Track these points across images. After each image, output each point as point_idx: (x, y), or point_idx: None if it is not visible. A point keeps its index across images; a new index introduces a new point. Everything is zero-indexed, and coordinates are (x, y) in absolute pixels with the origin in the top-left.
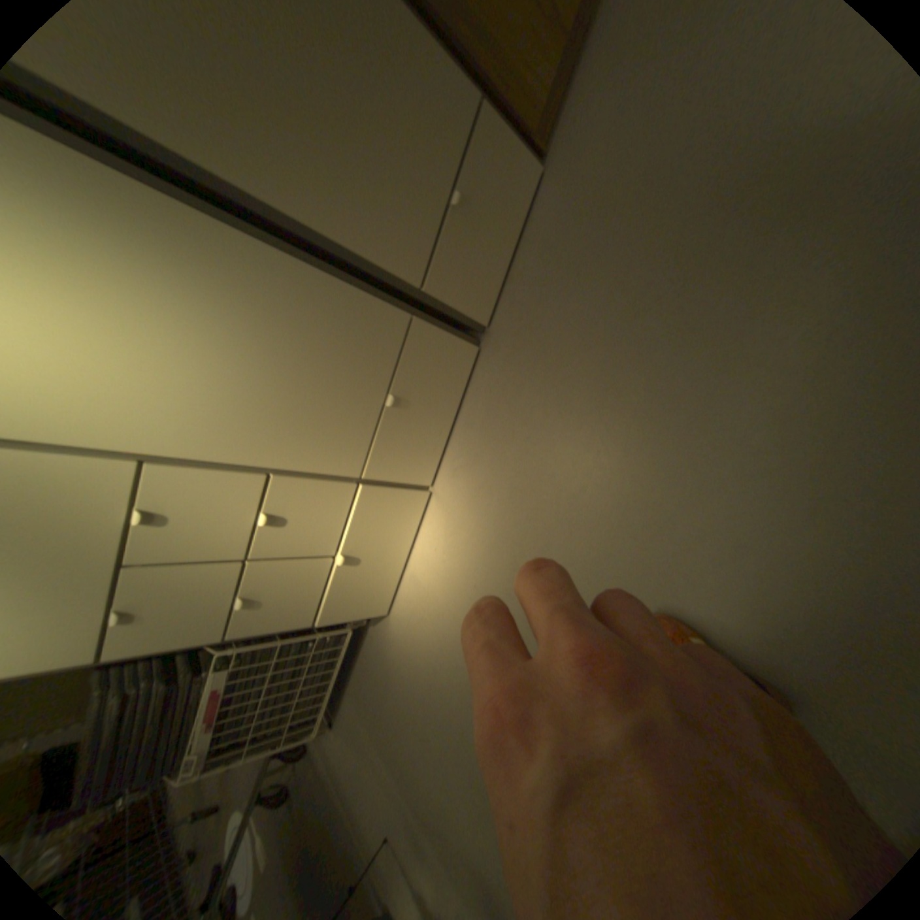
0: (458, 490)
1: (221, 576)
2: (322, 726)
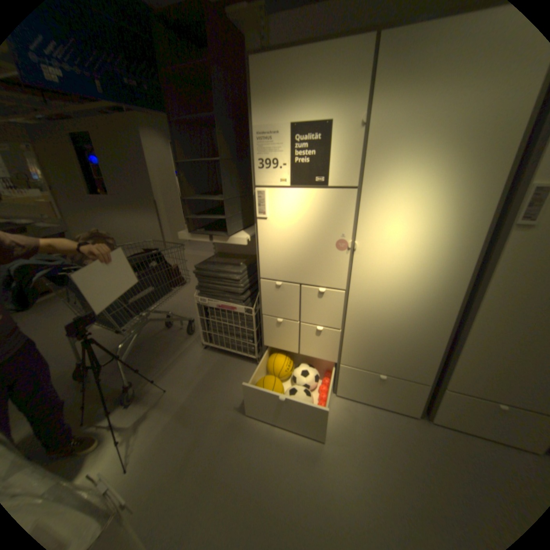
0: (338, 412)
1: (293, 313)
2: (208, 345)
